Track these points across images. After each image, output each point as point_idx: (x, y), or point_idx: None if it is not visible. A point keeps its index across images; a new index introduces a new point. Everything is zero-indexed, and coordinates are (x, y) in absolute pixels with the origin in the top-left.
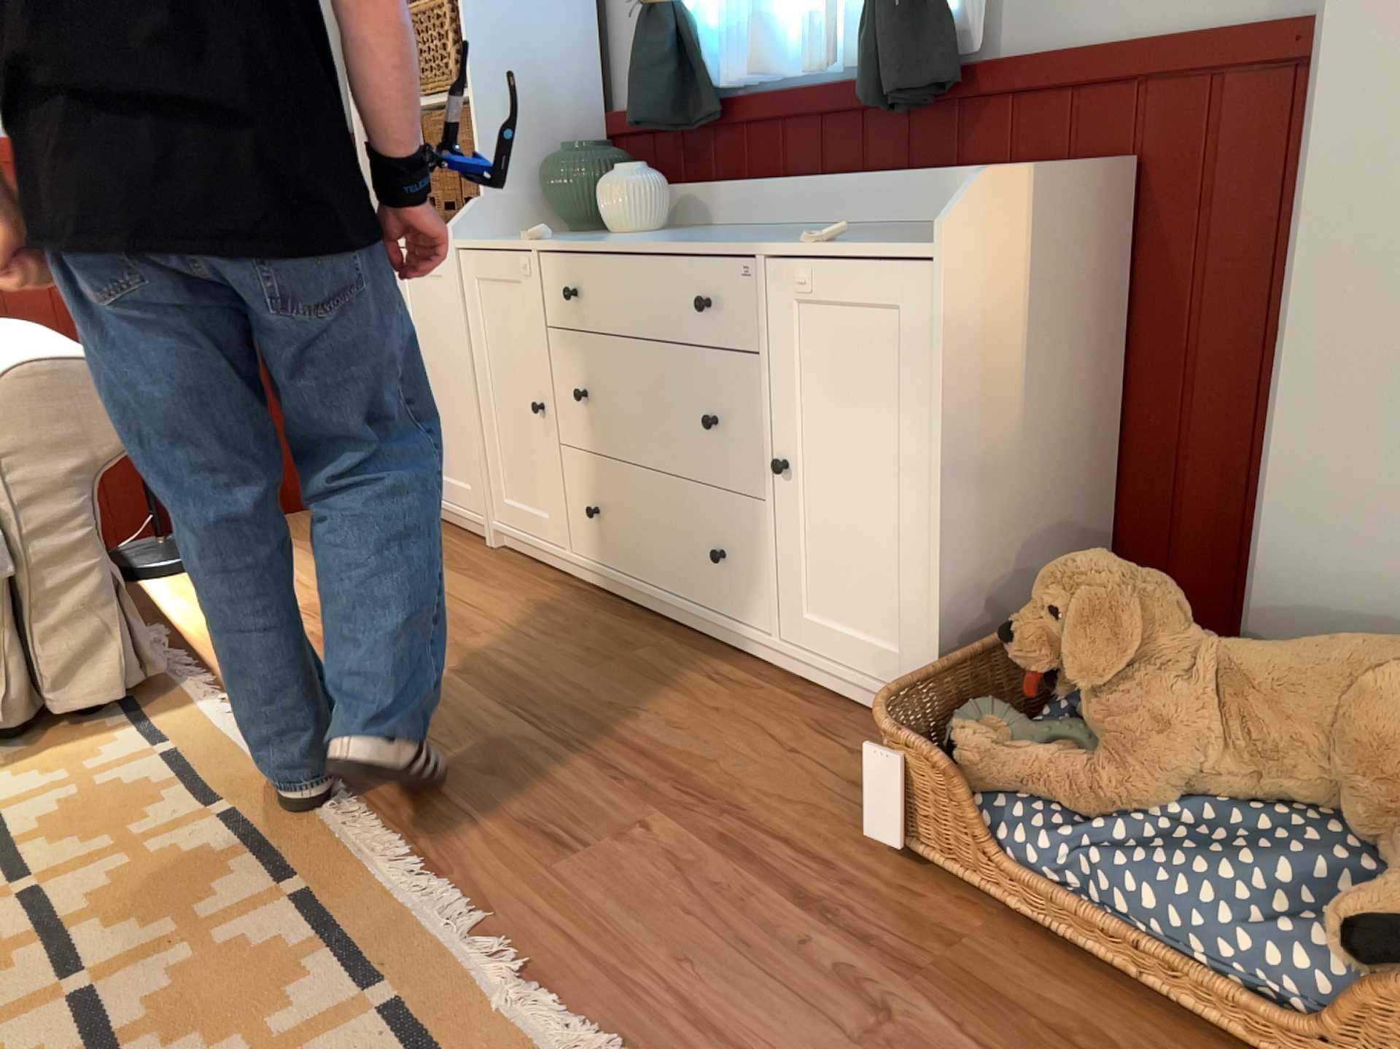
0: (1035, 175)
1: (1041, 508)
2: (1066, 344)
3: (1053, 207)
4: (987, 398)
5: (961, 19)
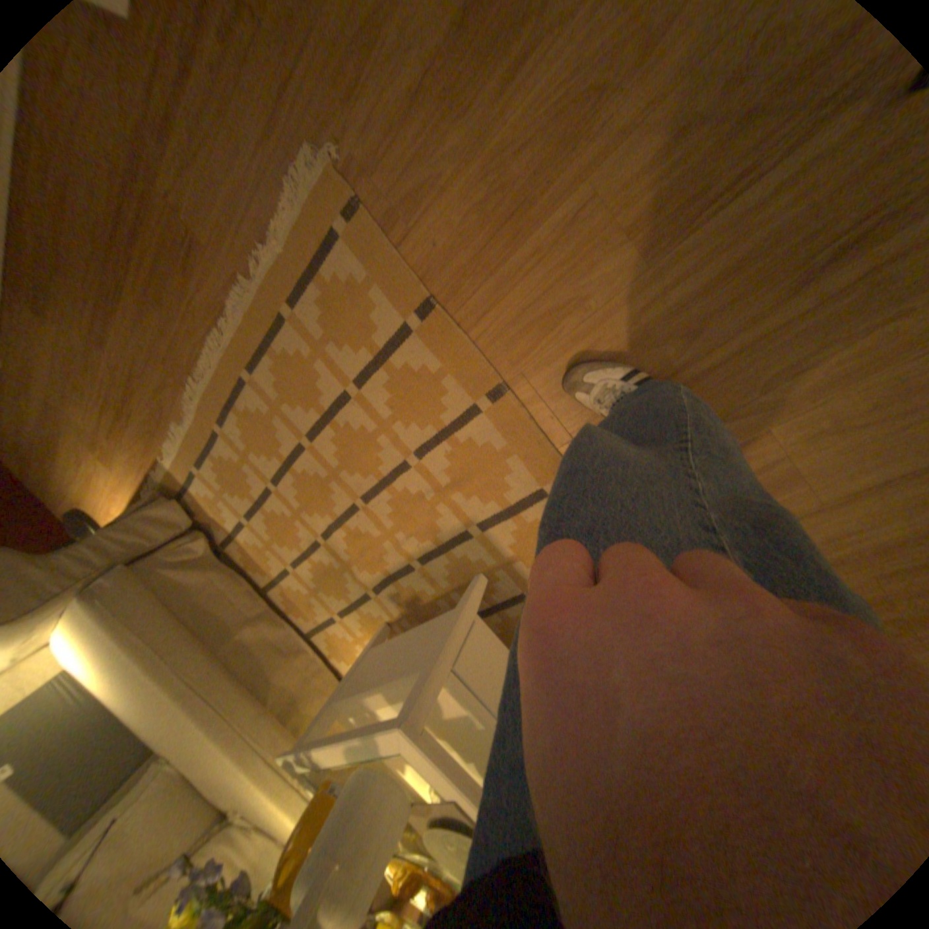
0: None
1: None
2: None
3: None
4: None
5: None
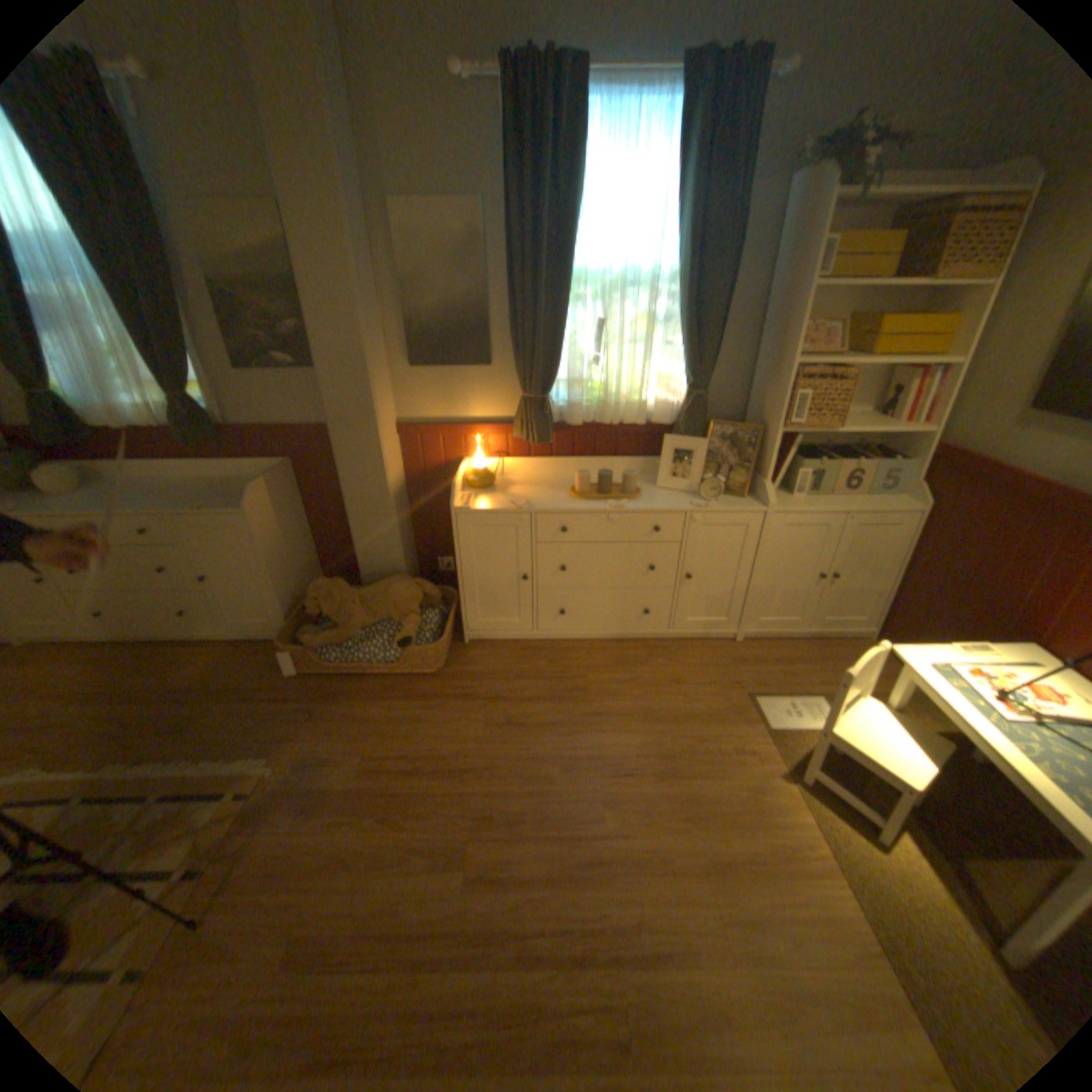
0: (264, 478)
1: (297, 565)
2: (288, 517)
3: (272, 483)
4: (272, 544)
5: (209, 411)
